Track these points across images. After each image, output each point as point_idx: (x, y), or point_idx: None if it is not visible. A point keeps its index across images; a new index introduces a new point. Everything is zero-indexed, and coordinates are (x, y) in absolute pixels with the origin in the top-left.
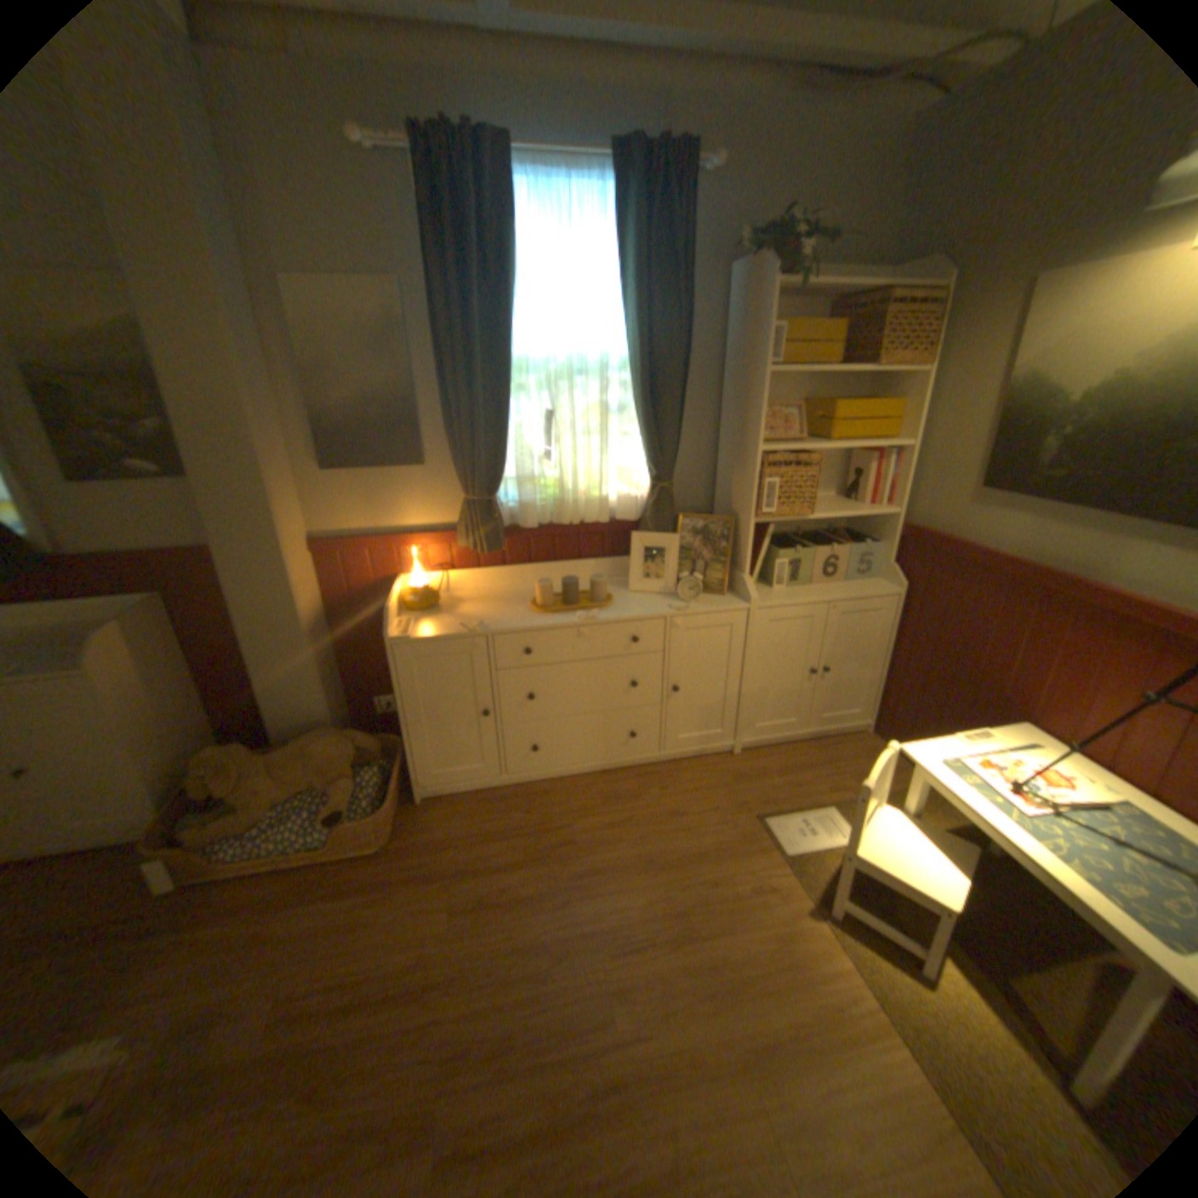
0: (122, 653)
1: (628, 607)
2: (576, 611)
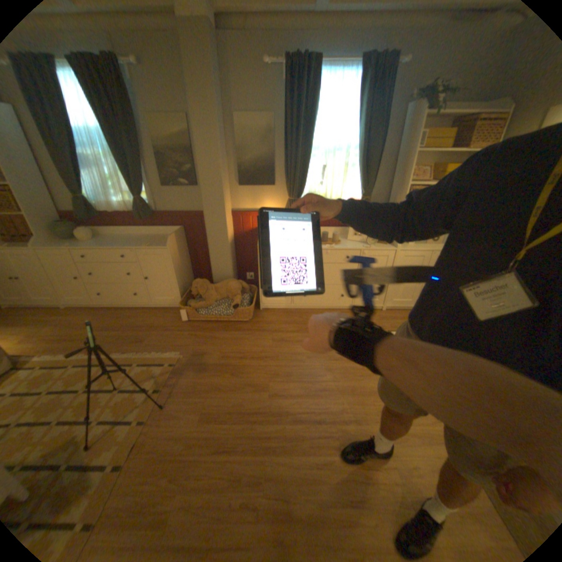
0: (174, 244)
1: (346, 245)
2: (326, 245)
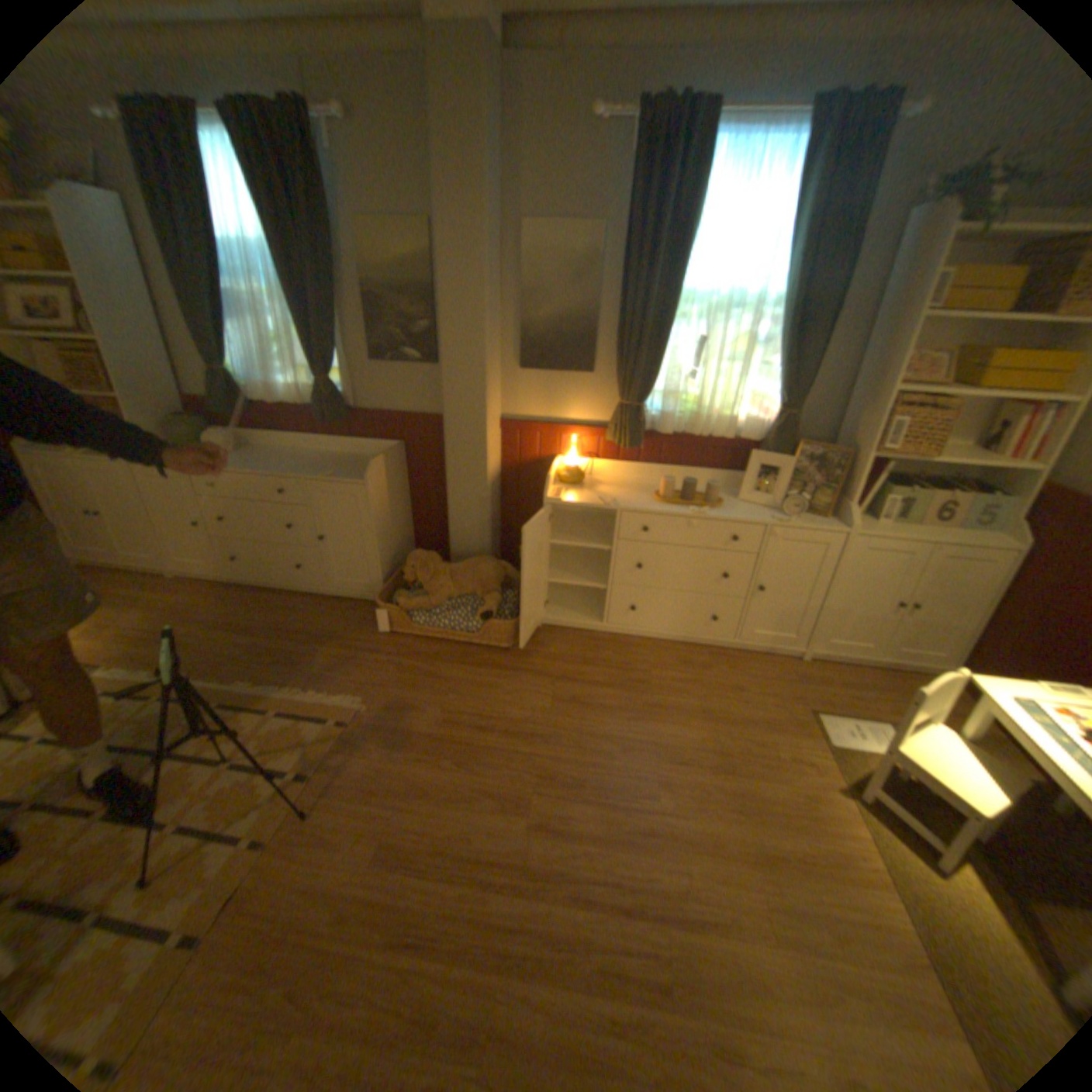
0: (381, 477)
1: (734, 511)
2: (689, 507)
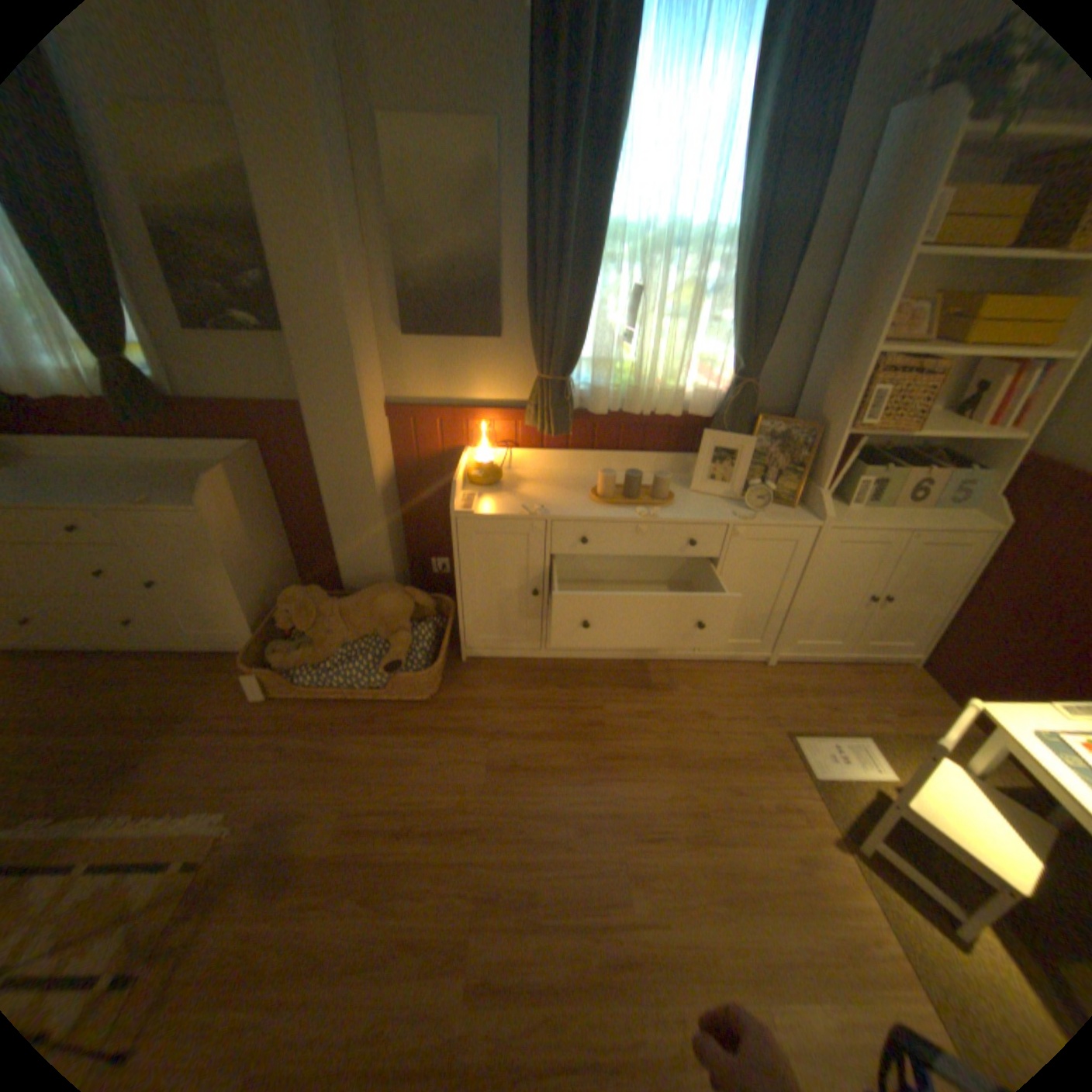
0: (225, 494)
1: (689, 509)
2: (636, 507)
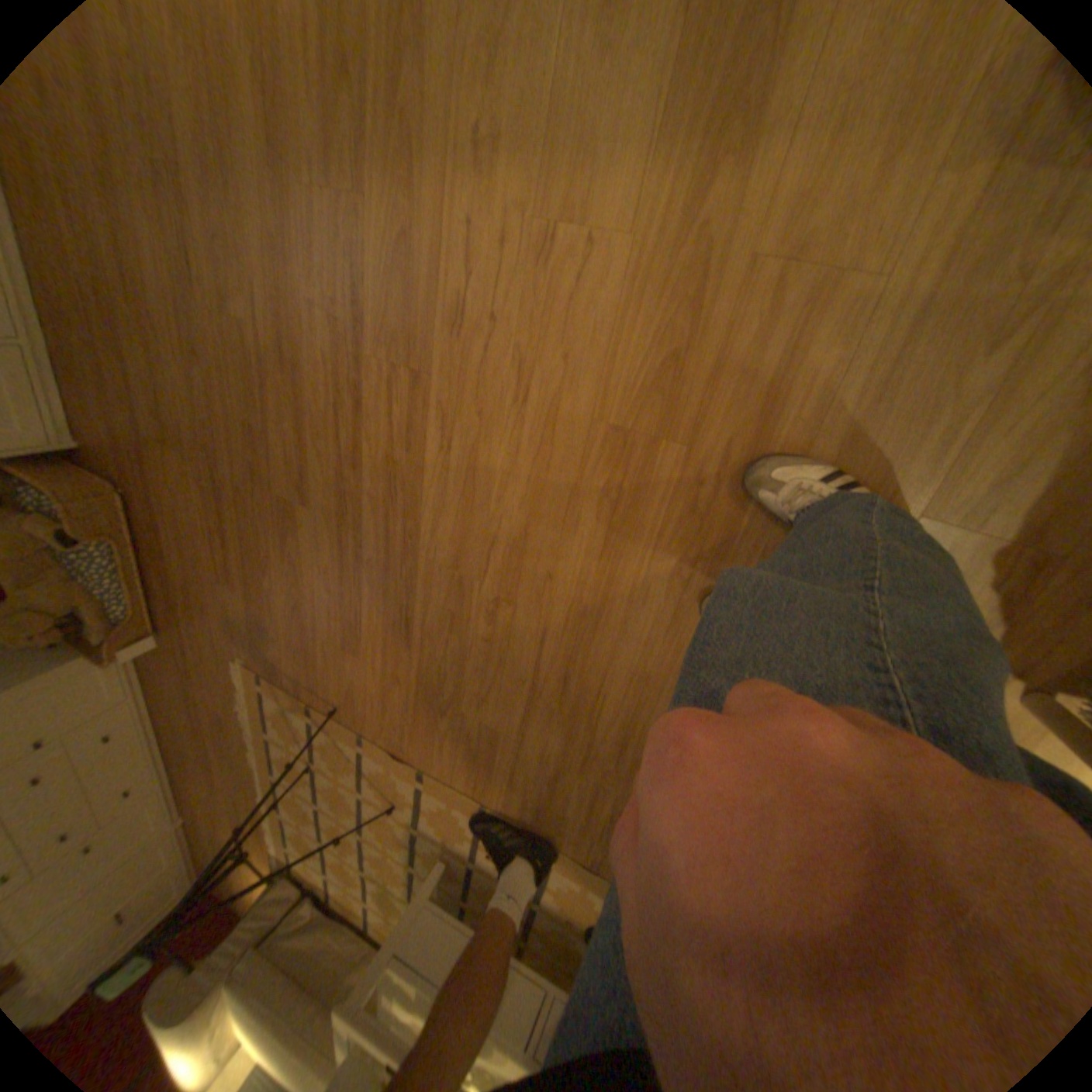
0: None
1: None
2: None
